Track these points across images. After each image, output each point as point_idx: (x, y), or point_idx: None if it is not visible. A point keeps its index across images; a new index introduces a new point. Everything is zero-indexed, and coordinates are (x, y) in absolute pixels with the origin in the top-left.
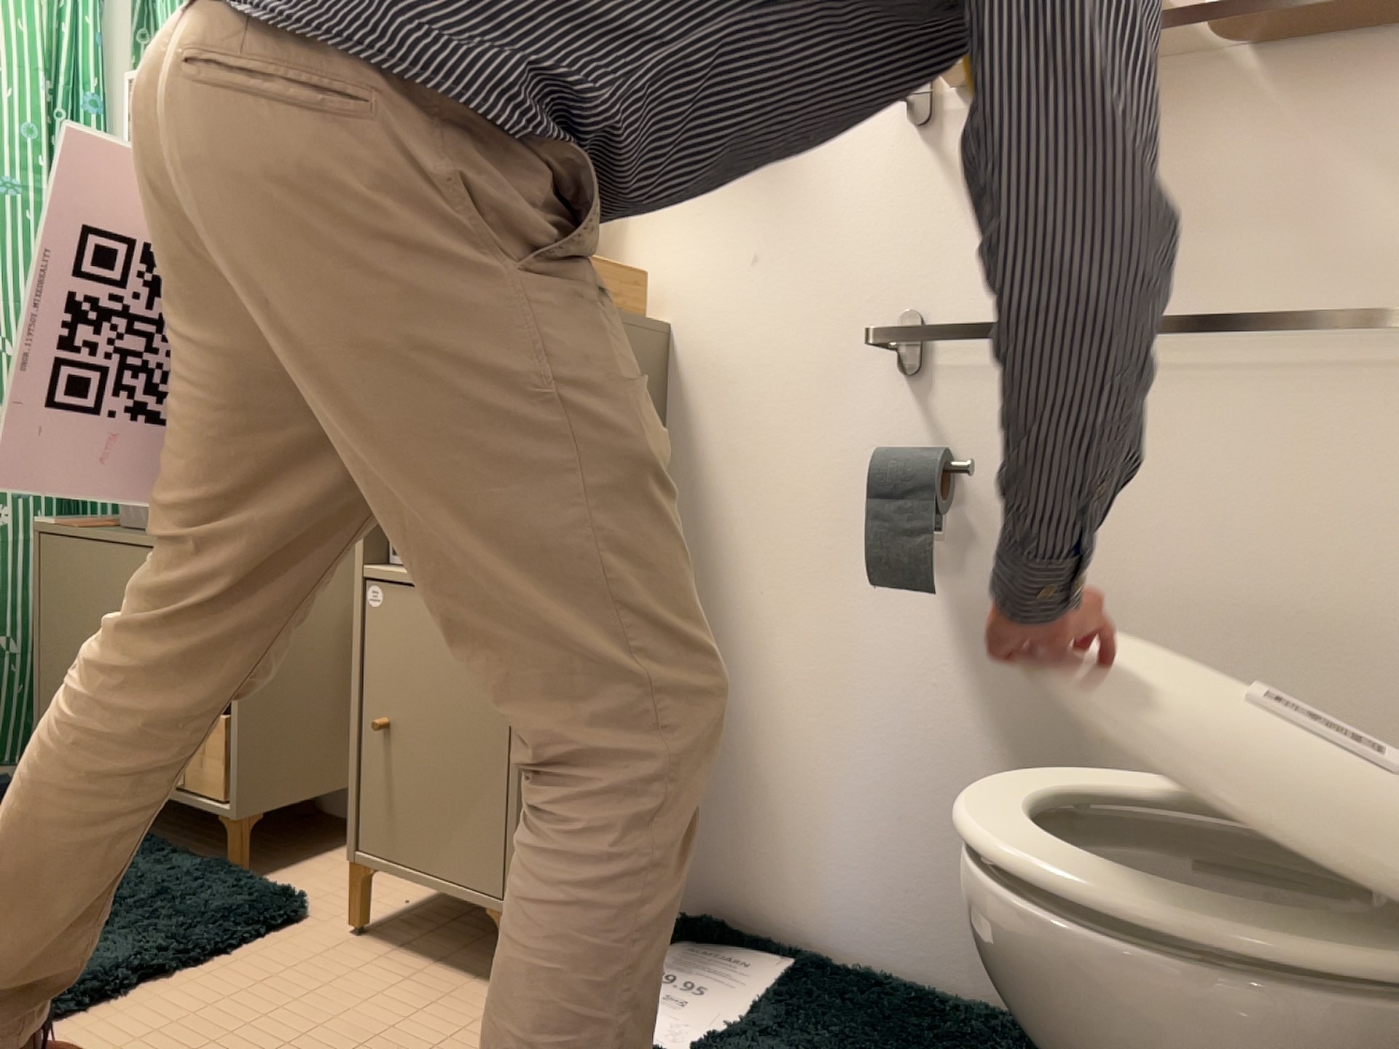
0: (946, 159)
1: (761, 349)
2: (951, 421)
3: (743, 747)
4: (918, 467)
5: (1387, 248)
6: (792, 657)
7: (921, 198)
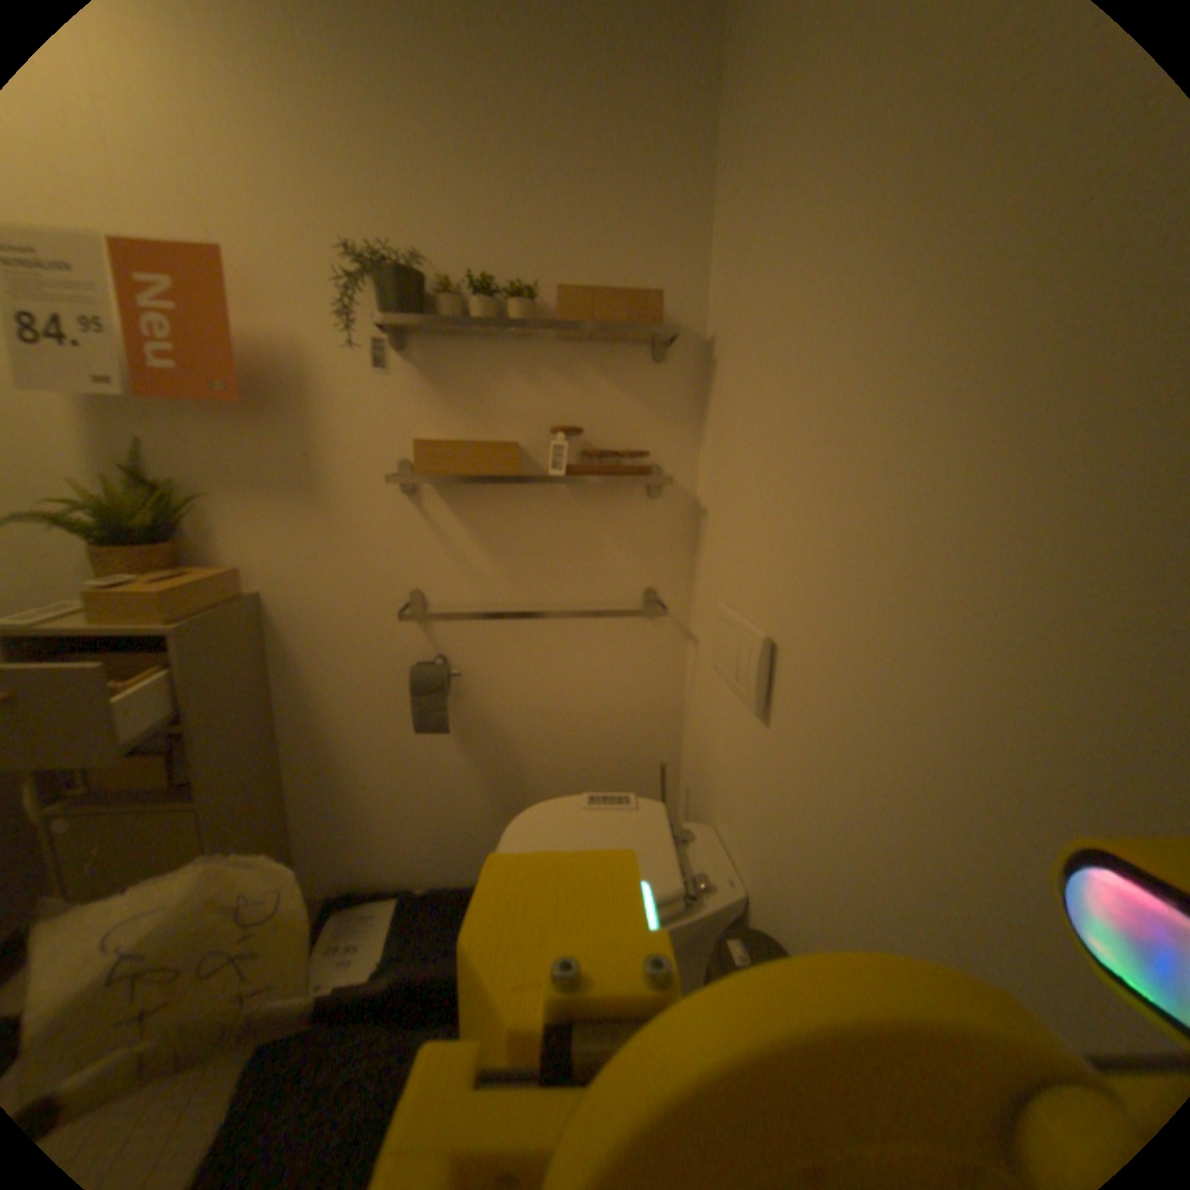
0: (429, 509)
1: (328, 606)
2: (446, 641)
3: (349, 811)
4: (439, 679)
5: (625, 567)
6: (372, 762)
7: (417, 529)
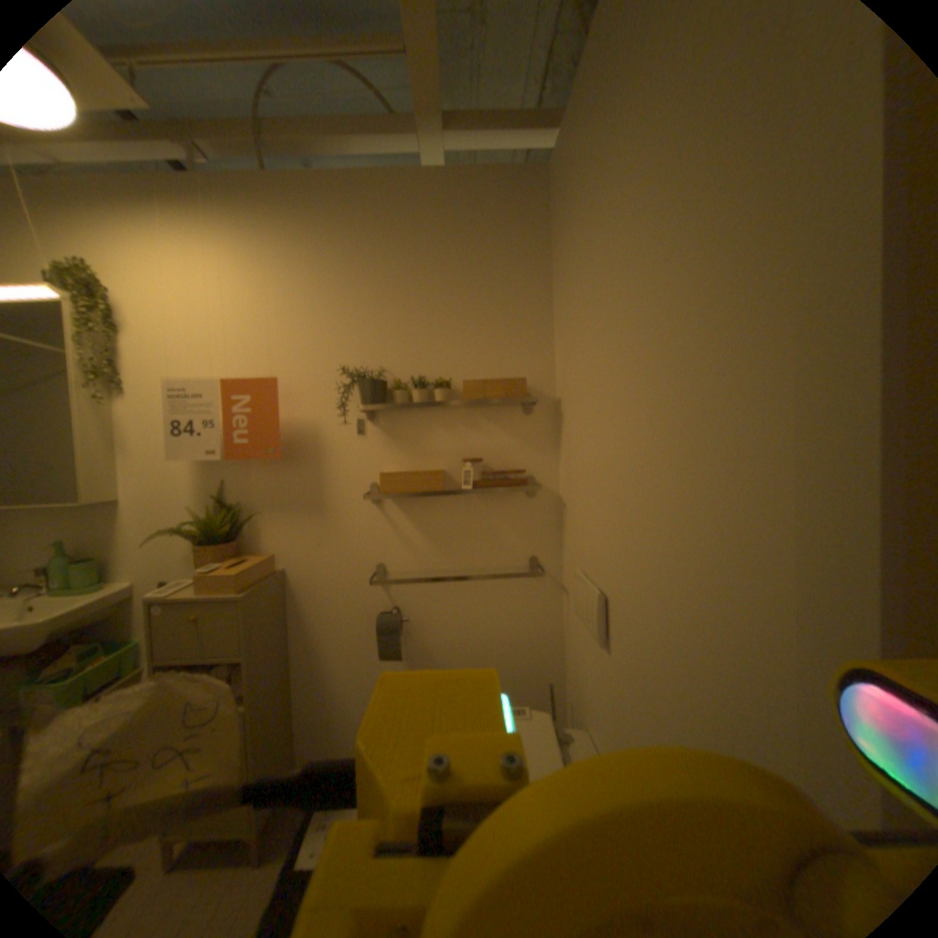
0: (389, 512)
1: (326, 576)
2: (400, 597)
3: (334, 720)
4: (395, 623)
5: (516, 543)
6: (351, 683)
7: (382, 524)
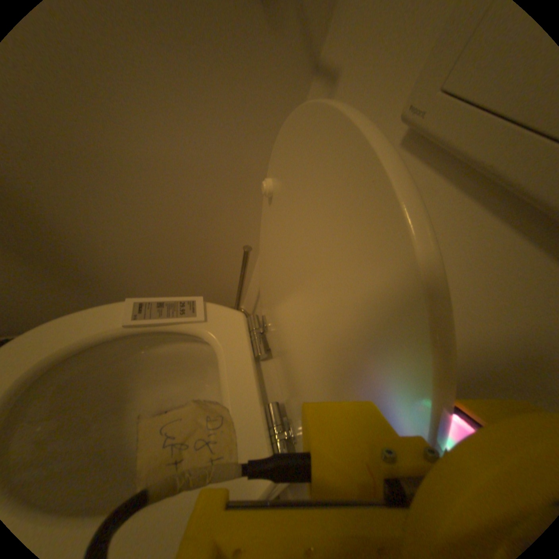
0: None
1: None
2: None
3: None
4: None
5: None
6: None
7: None
